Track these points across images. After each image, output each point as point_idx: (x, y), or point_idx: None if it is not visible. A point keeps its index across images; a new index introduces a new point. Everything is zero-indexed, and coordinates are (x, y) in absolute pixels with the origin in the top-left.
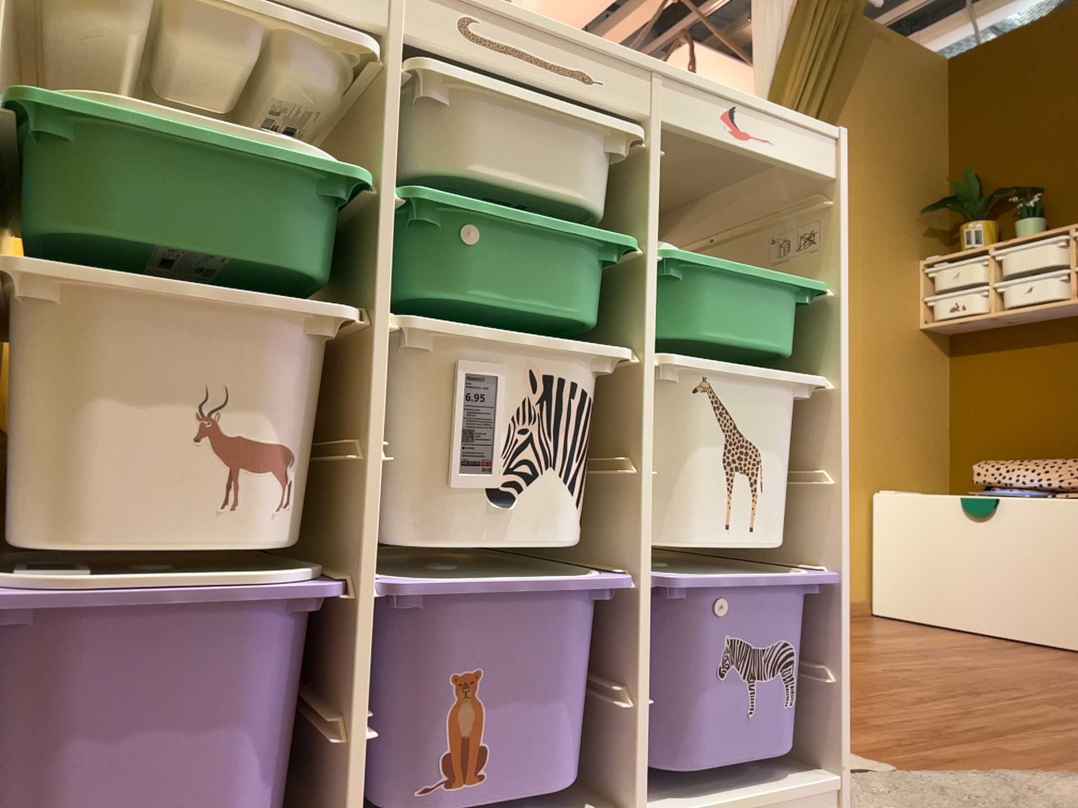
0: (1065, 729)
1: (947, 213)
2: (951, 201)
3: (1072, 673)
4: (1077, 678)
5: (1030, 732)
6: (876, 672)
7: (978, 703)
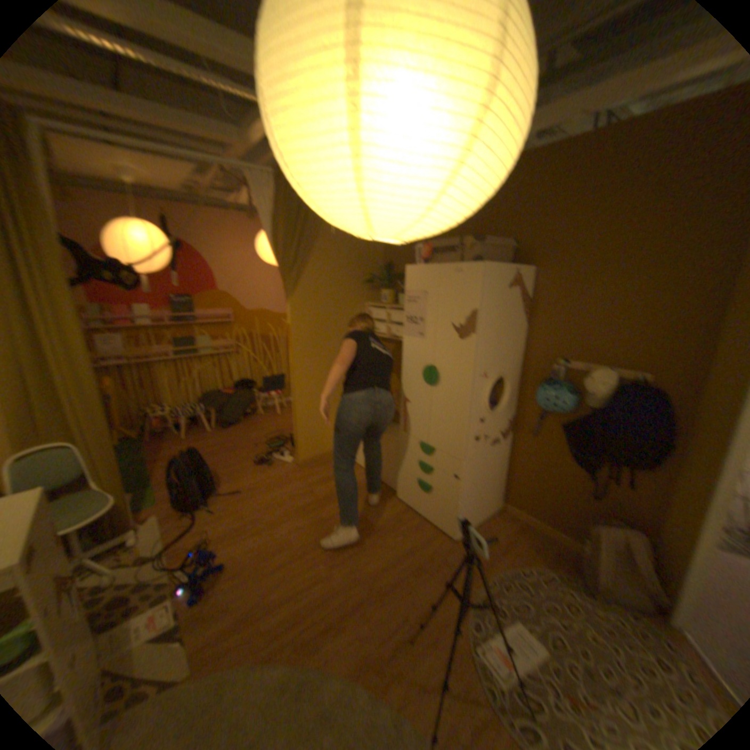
0: (305, 605)
1: (379, 284)
2: (380, 280)
3: (367, 522)
4: (364, 529)
5: (287, 613)
6: (282, 543)
7: (295, 577)
